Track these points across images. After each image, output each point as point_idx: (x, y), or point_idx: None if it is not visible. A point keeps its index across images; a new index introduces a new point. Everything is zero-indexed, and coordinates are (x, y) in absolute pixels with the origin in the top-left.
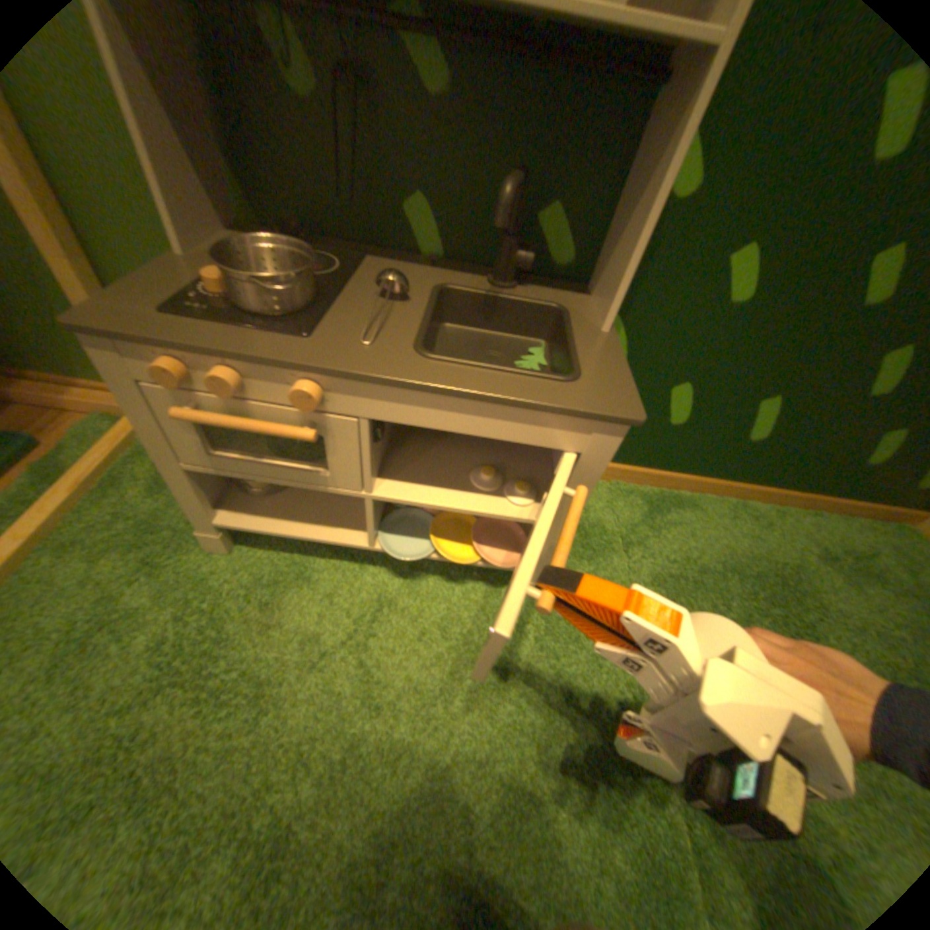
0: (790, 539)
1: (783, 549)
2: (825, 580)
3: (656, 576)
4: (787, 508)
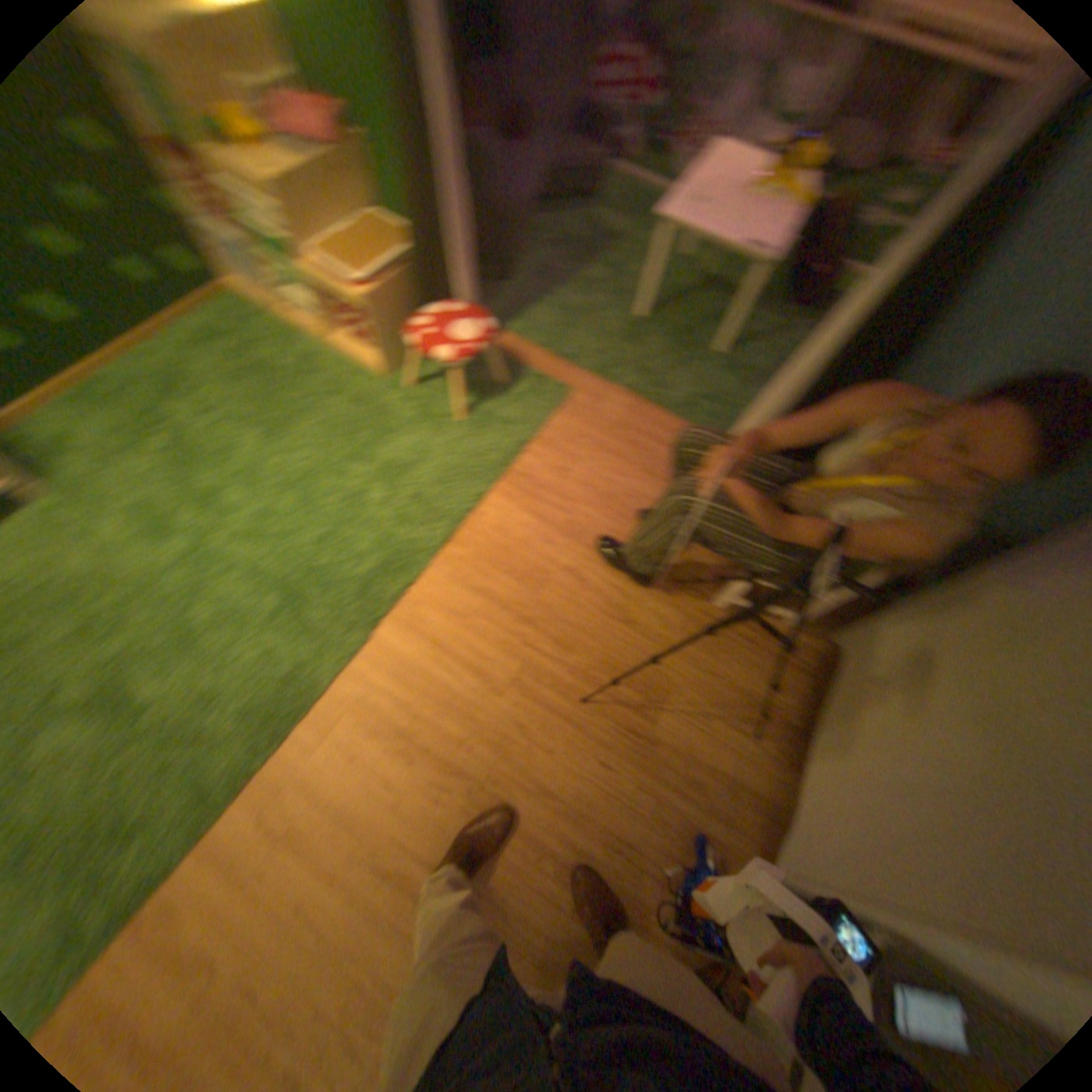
0: (158, 355)
1: (156, 363)
2: (183, 362)
3: (97, 434)
4: (148, 338)
